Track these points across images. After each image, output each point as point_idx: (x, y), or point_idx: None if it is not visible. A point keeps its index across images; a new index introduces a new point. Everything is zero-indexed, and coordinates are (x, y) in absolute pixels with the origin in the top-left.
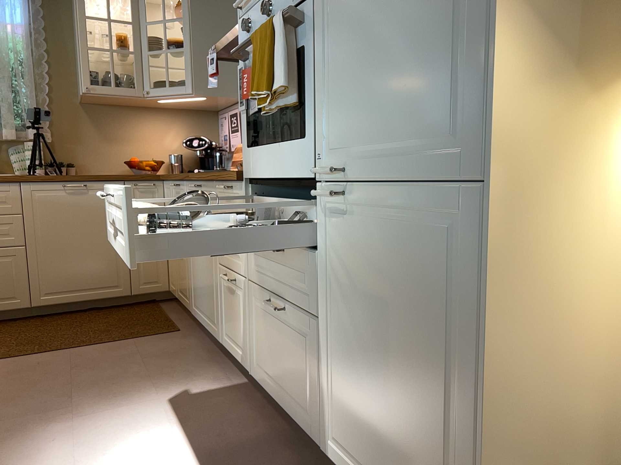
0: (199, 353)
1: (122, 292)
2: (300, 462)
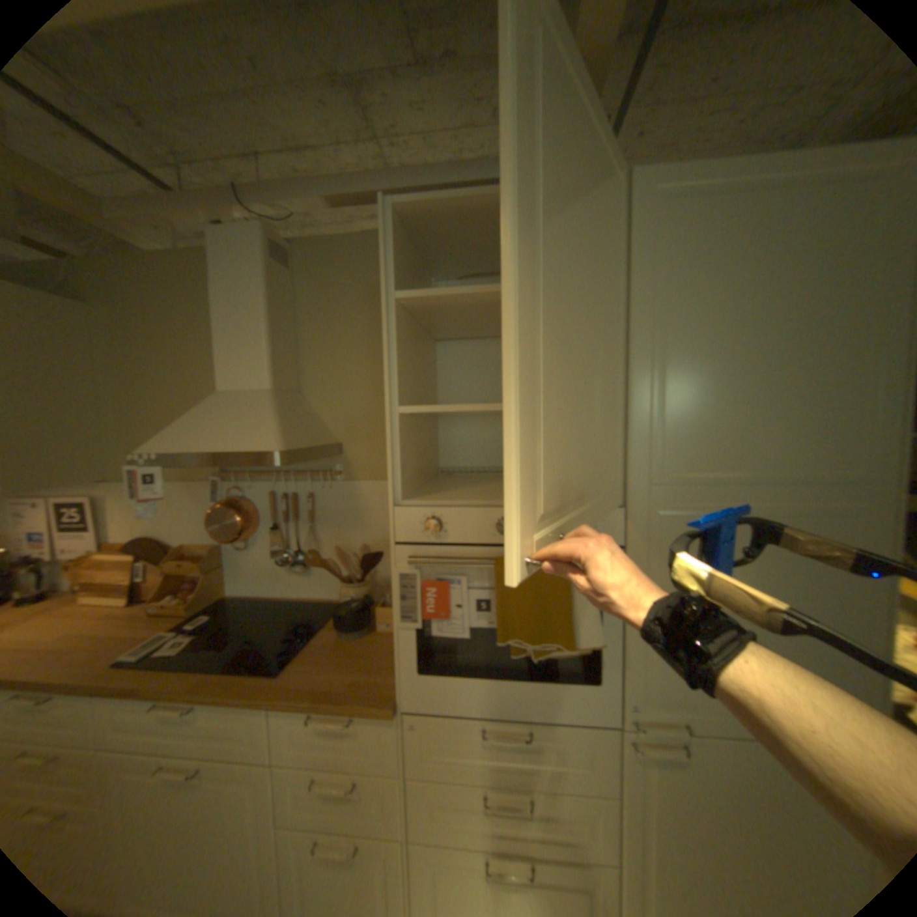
0: None
1: None
2: None
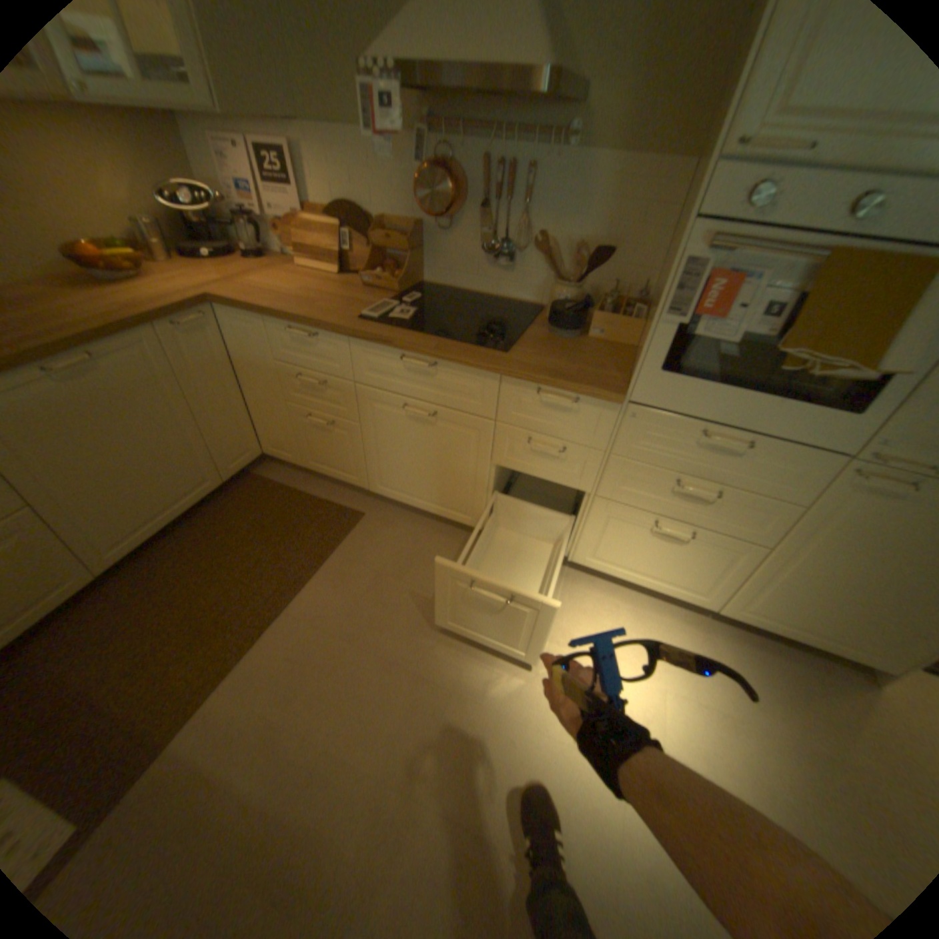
0: (438, 540)
1: (212, 487)
2: (673, 617)
